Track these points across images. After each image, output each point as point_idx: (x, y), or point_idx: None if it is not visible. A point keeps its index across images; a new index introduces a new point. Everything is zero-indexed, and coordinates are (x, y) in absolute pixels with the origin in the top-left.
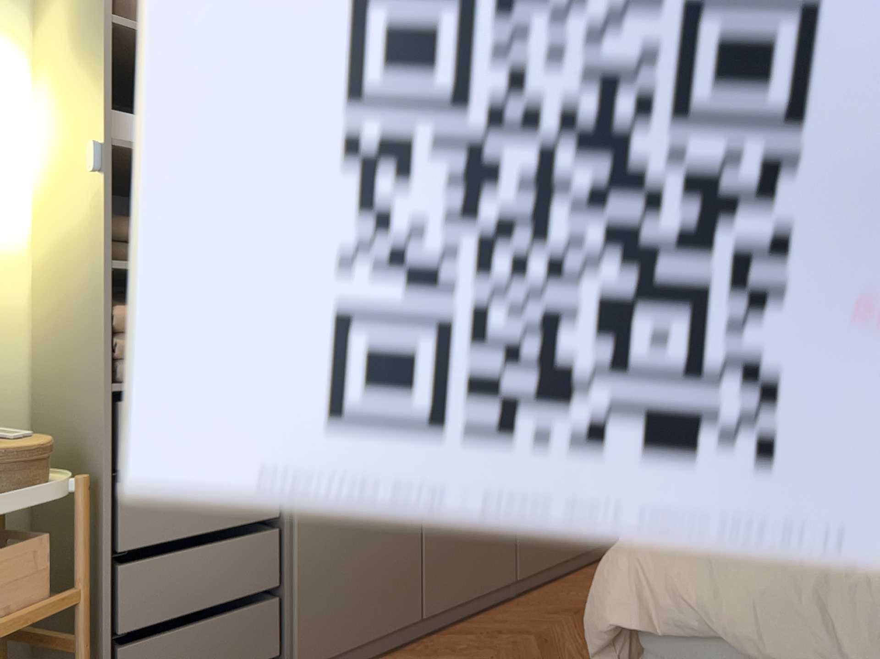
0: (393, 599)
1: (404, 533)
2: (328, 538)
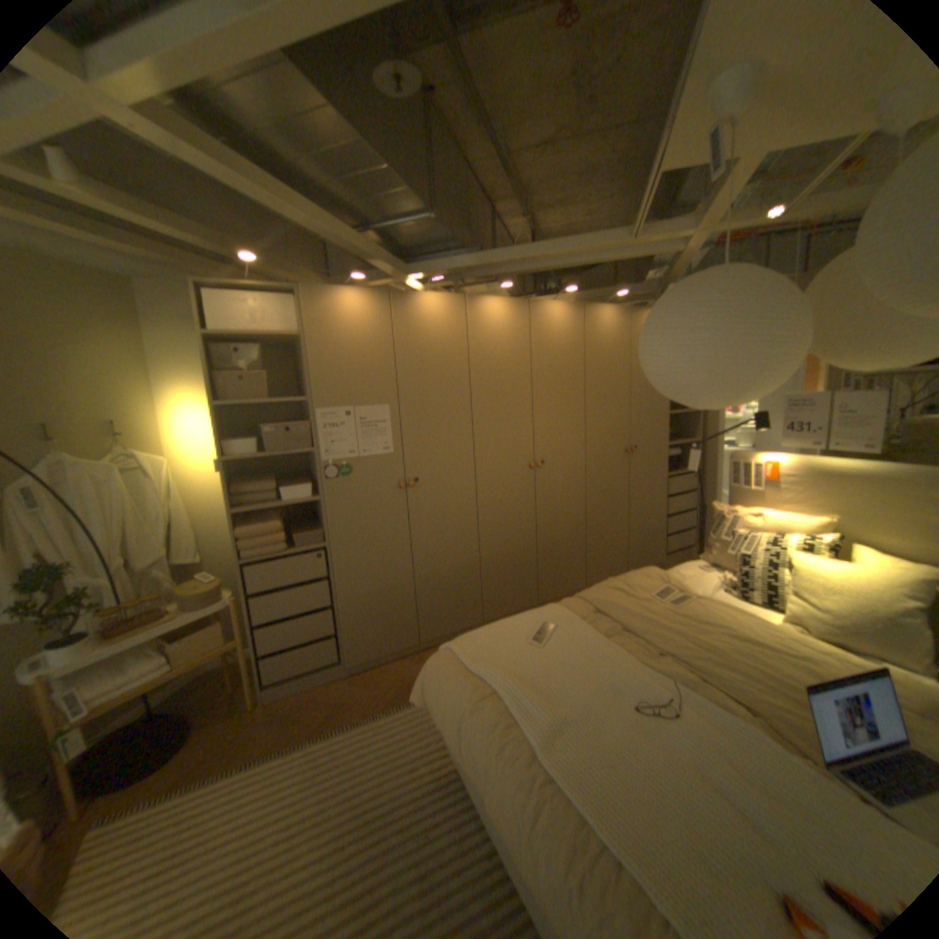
0: (400, 636)
1: (404, 606)
2: (358, 612)
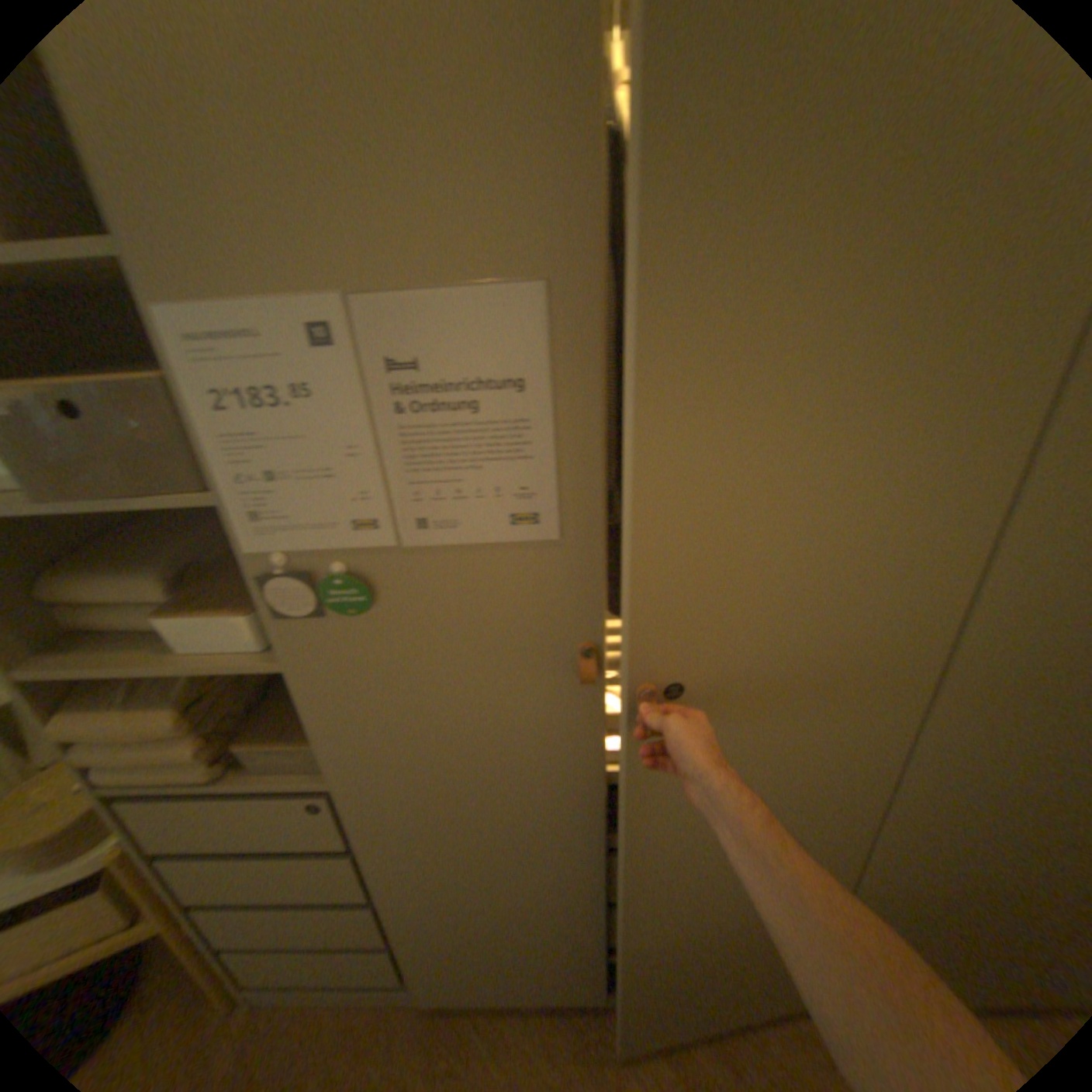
0: (555, 986)
1: (573, 943)
2: (439, 933)
